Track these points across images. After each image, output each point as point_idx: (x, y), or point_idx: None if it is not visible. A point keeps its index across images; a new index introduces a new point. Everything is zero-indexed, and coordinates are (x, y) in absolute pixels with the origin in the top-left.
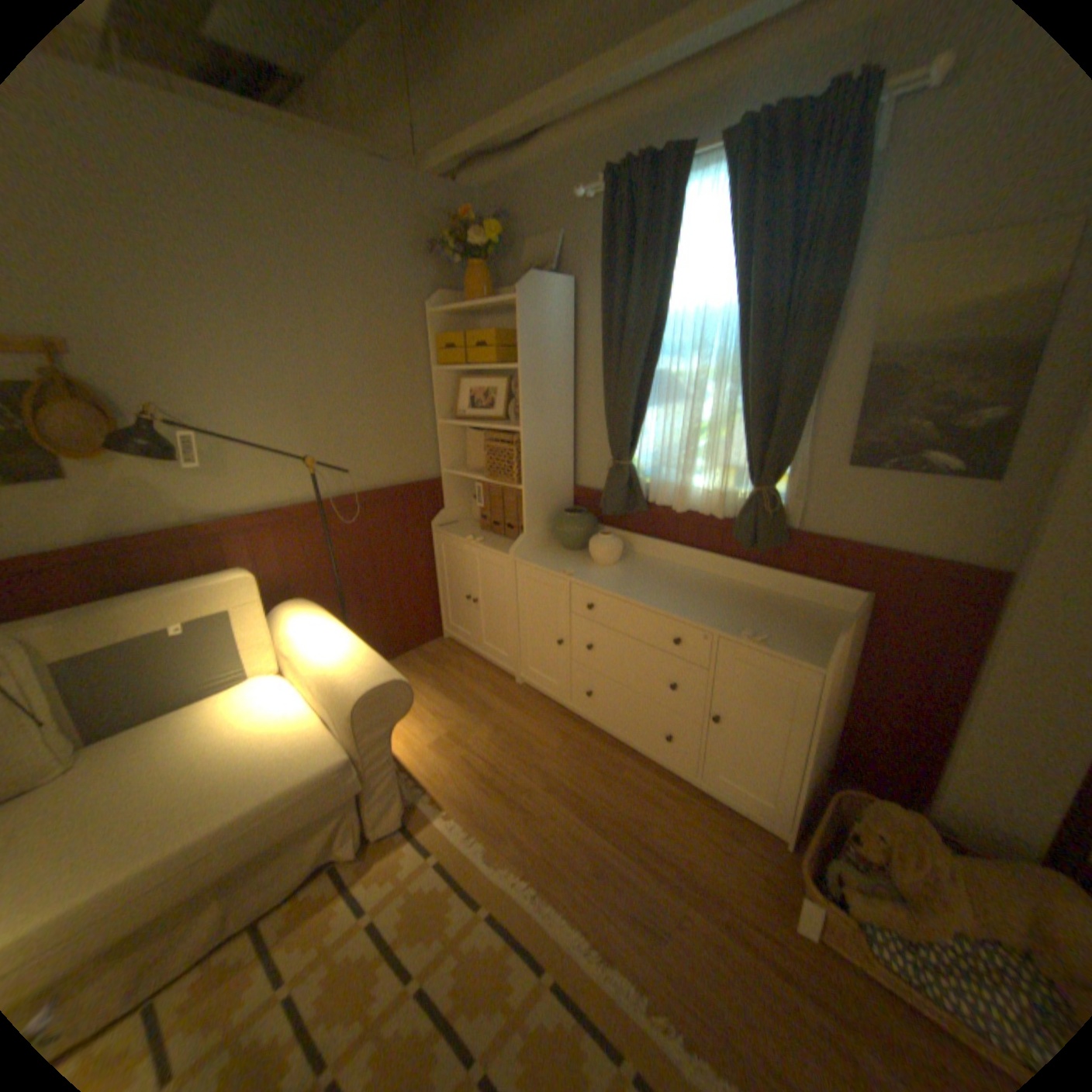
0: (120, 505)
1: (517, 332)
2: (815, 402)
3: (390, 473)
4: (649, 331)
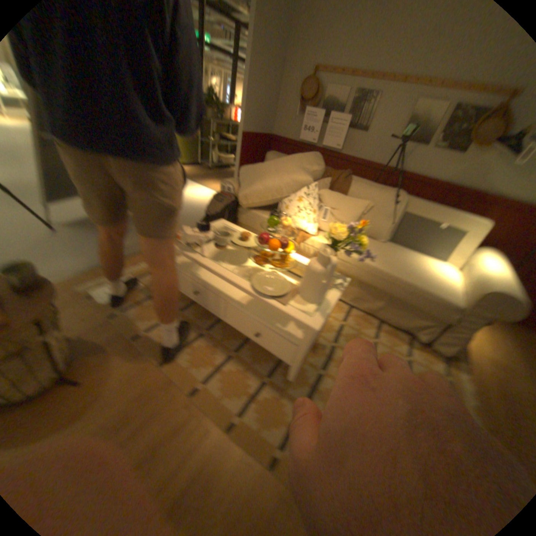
0: (470, 172)
1: None
2: None
3: None
4: None
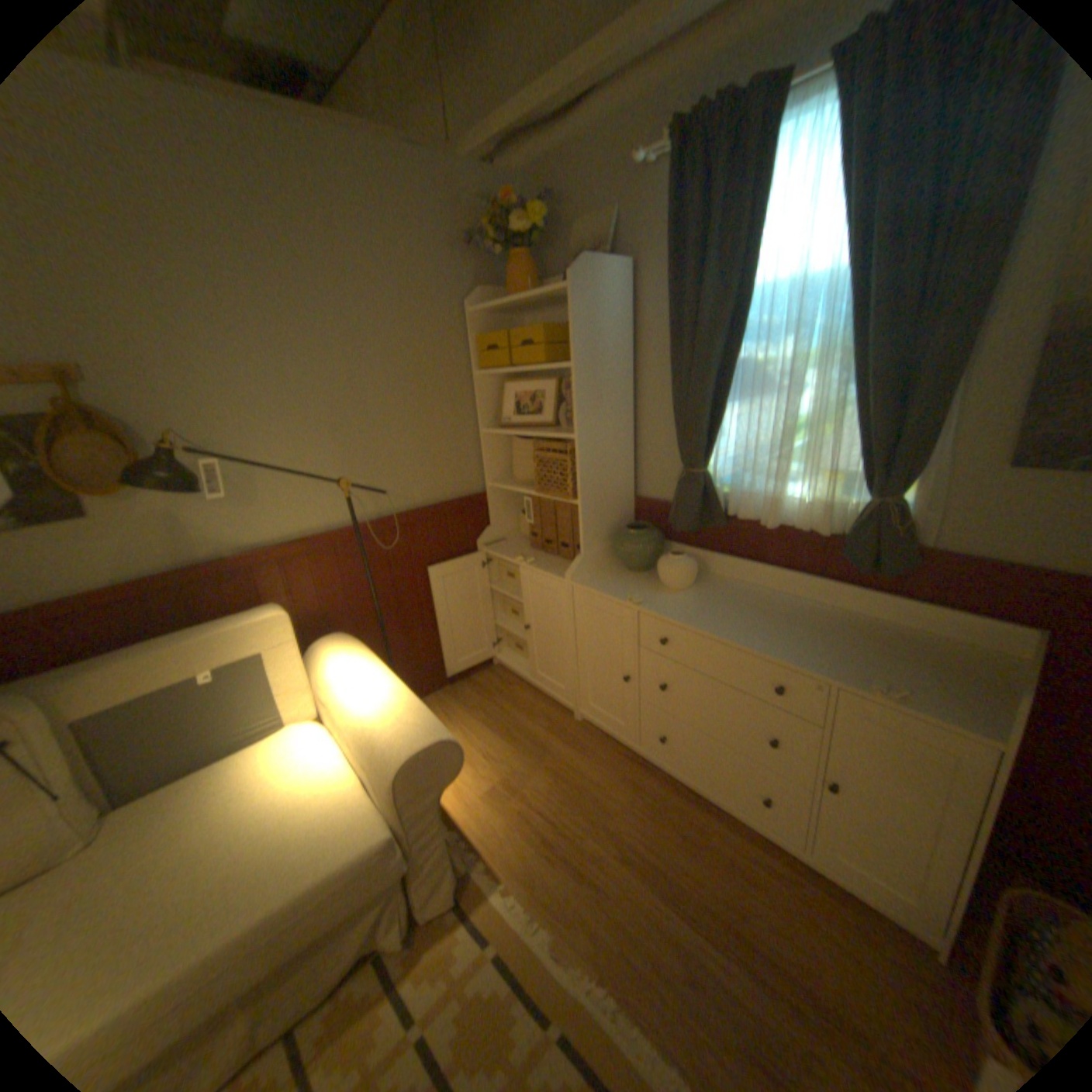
0: (145, 540)
1: (568, 325)
2: (961, 386)
3: (432, 489)
4: (730, 312)
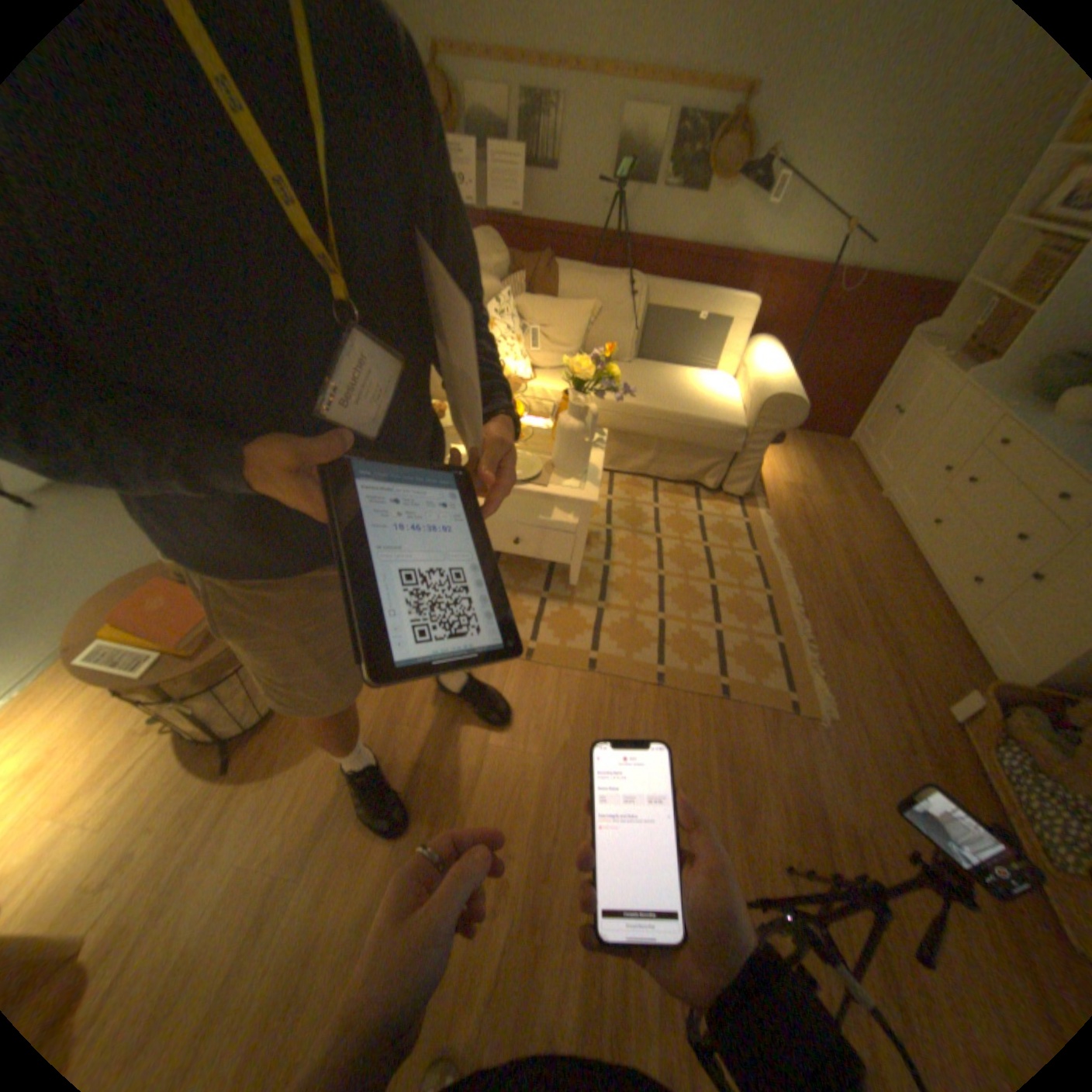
0: (720, 222)
1: None
2: None
3: (912, 261)
4: None
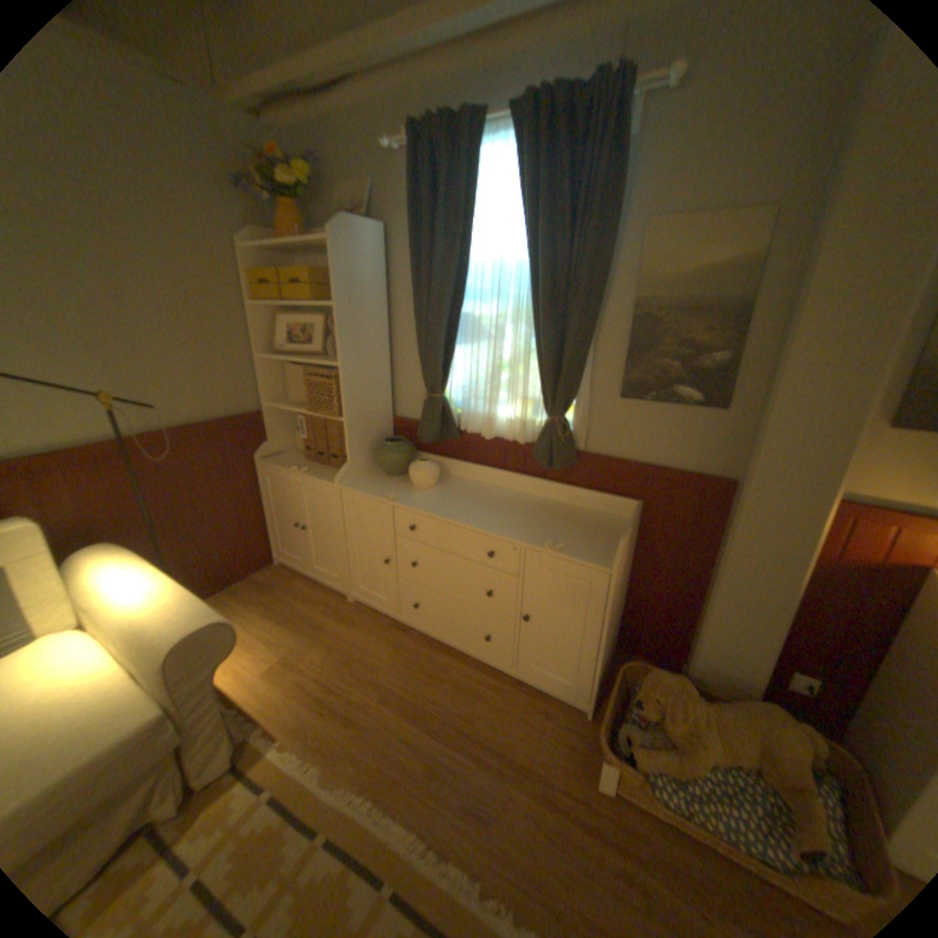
0: None
1: (330, 270)
2: (592, 344)
3: (204, 406)
4: (453, 276)
